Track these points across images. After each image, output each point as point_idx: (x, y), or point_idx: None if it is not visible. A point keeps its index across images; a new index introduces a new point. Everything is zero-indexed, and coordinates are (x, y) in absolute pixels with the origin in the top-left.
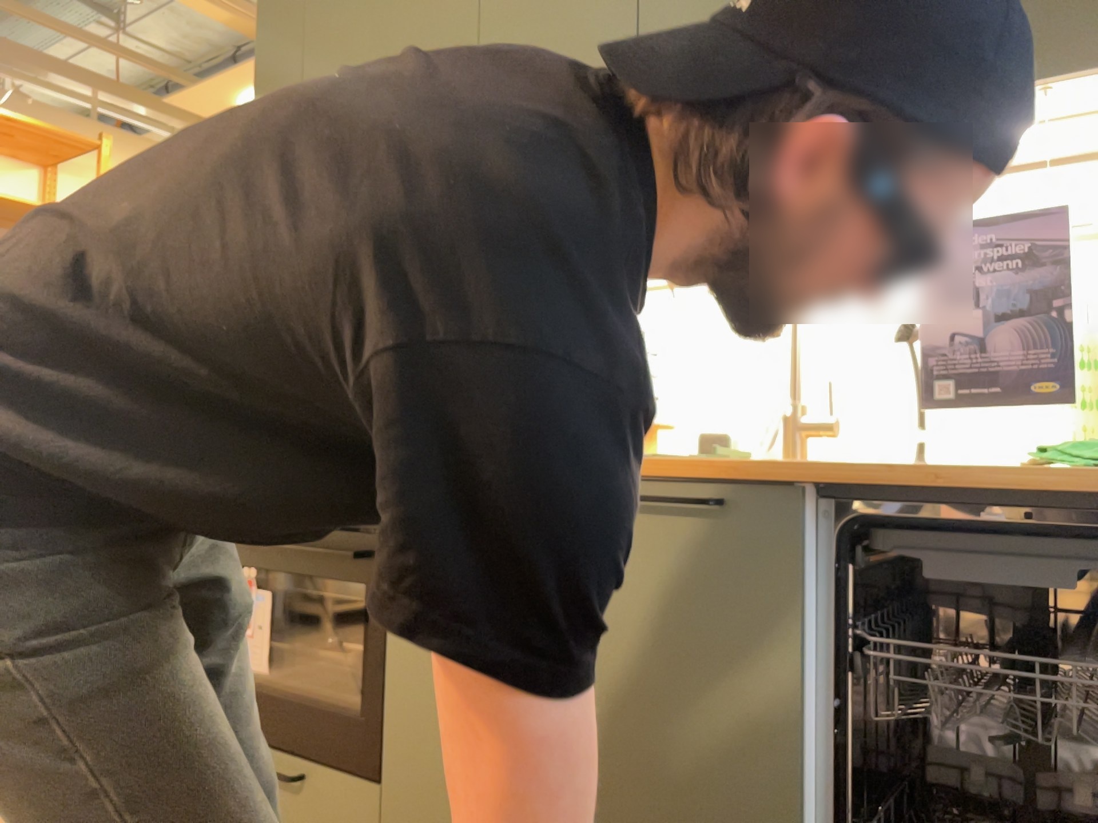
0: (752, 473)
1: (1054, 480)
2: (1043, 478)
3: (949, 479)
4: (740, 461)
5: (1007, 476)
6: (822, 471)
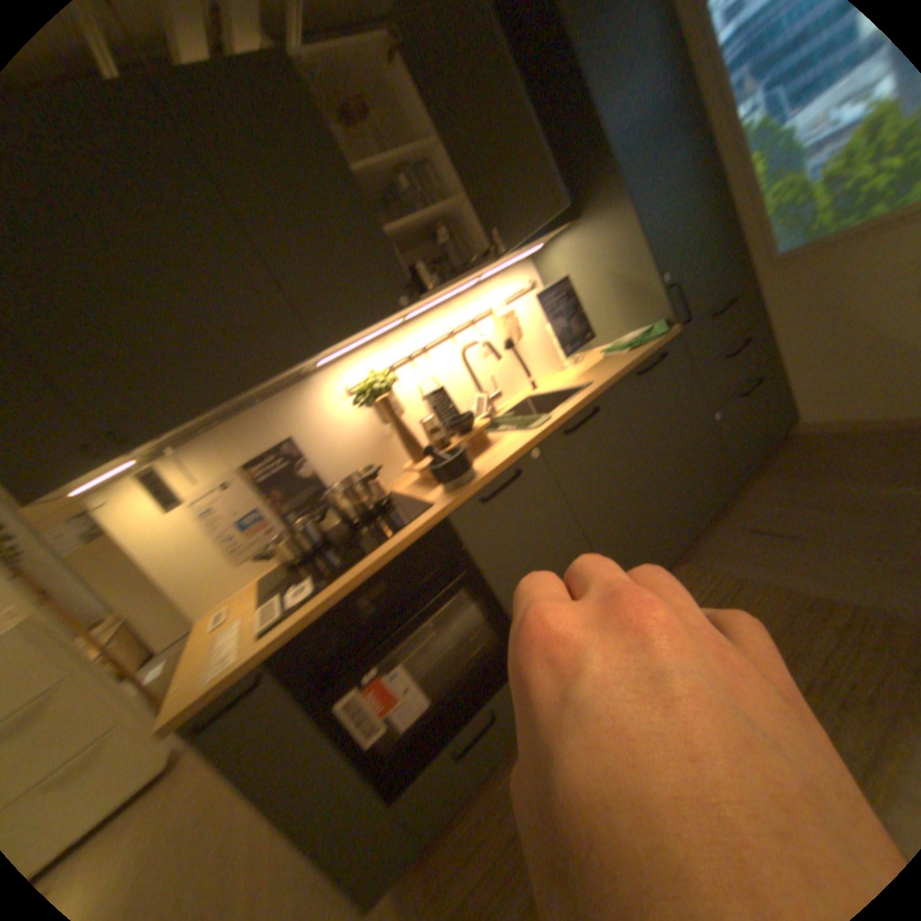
0: (600, 390)
1: (653, 345)
2: (658, 344)
3: (642, 357)
4: (580, 393)
5: (644, 350)
6: (618, 375)
